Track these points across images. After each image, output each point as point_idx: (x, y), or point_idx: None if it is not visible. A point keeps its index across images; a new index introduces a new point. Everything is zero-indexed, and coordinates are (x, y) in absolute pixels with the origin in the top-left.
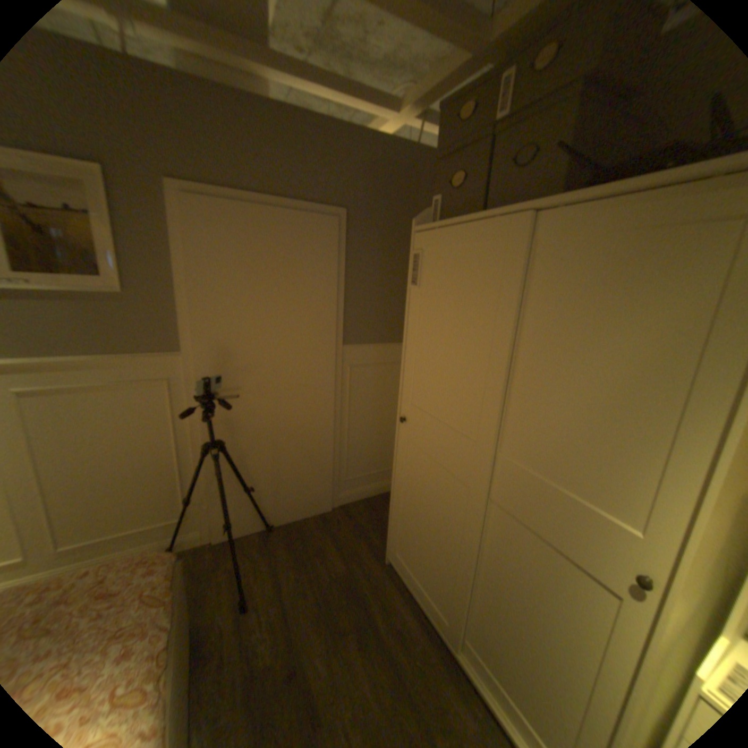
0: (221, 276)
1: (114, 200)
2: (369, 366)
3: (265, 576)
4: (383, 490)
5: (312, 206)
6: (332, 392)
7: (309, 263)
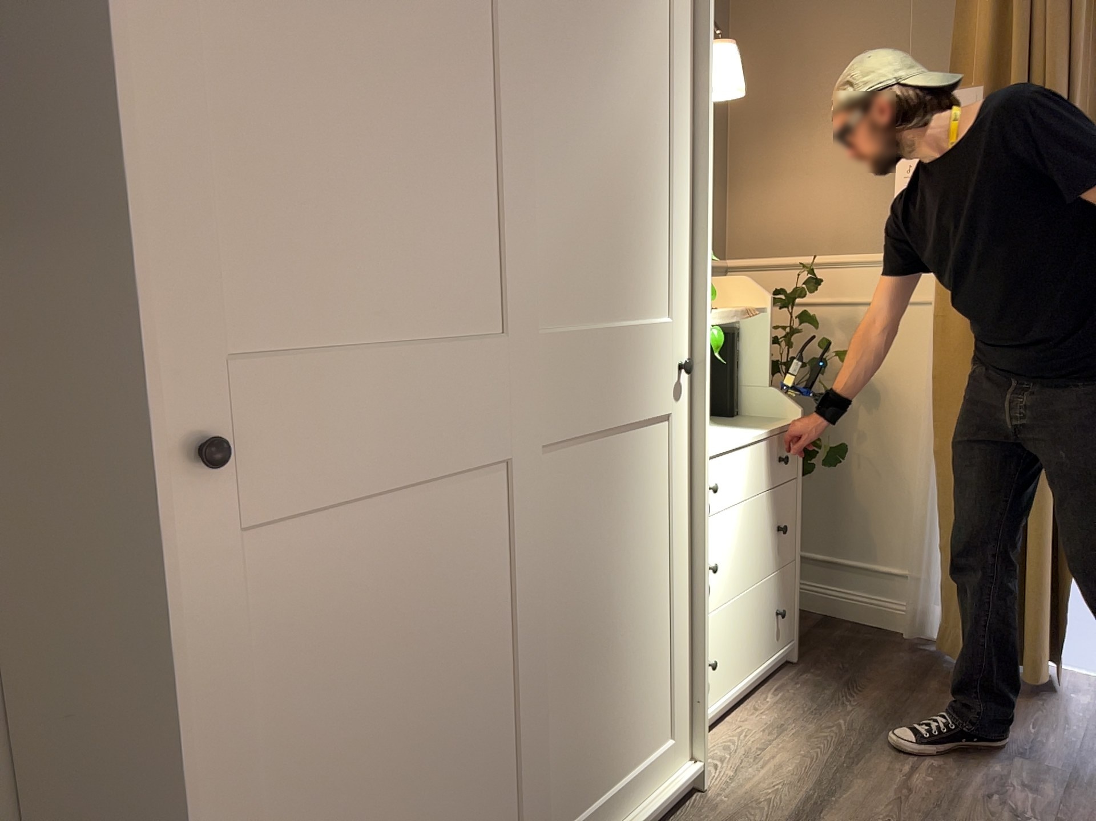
0: None
1: None
2: None
3: None
4: None
5: None
6: None
7: None
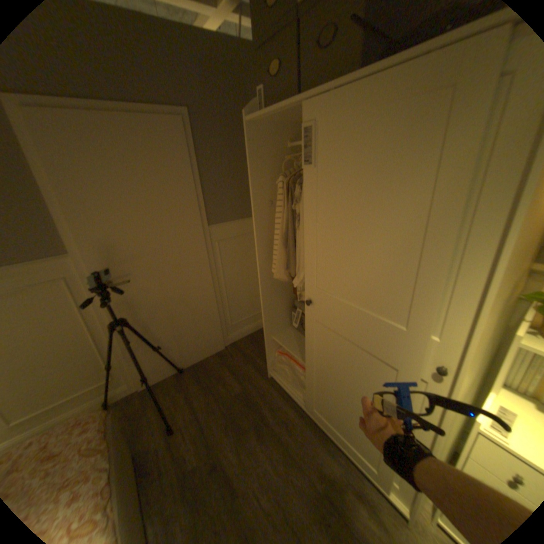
0: (85, 182)
1: None
2: (232, 238)
3: (182, 405)
4: (259, 326)
5: (155, 107)
6: (206, 263)
7: (164, 160)
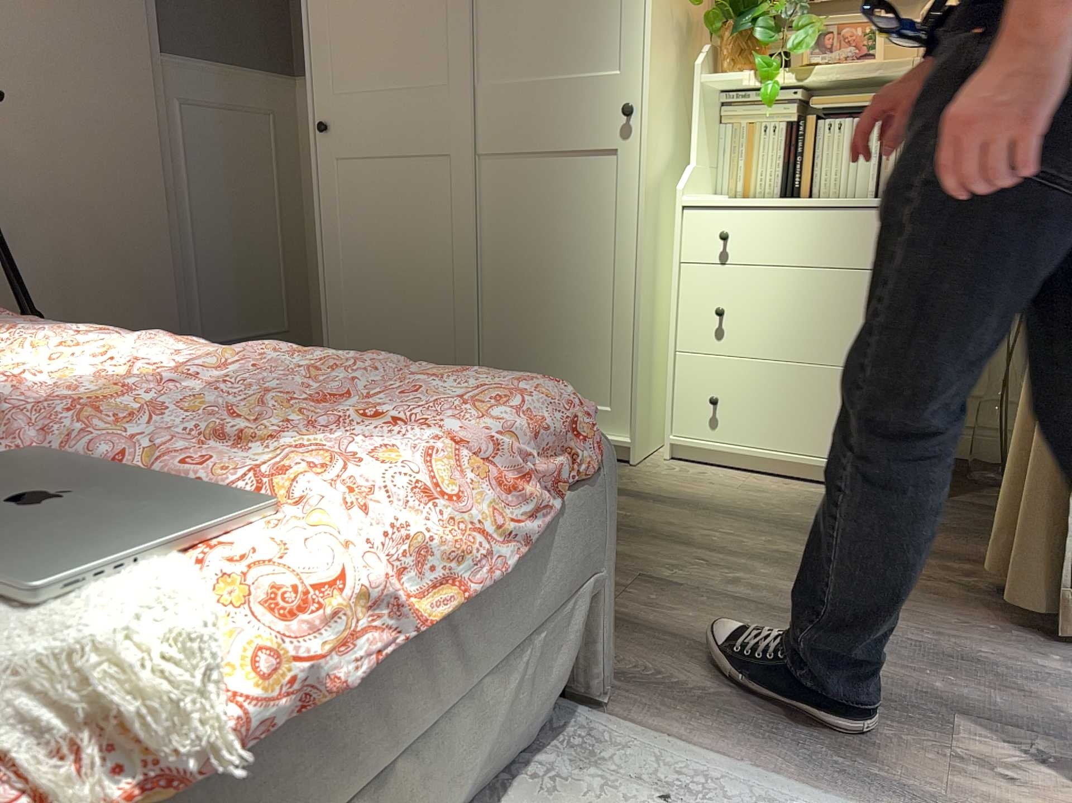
0: None
1: None
2: (220, 106)
3: None
4: None
5: None
6: (162, 143)
7: None
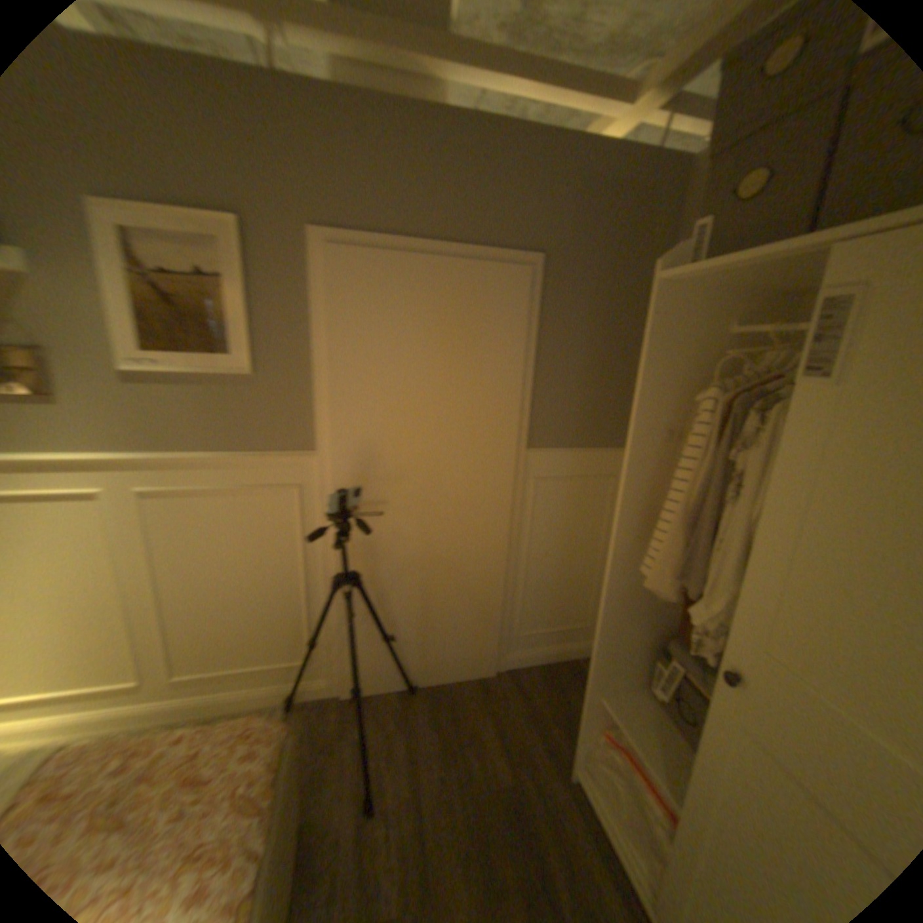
0: (367, 352)
1: (244, 257)
2: (561, 479)
3: (399, 764)
4: (569, 655)
5: (494, 251)
6: (505, 513)
7: (485, 332)
